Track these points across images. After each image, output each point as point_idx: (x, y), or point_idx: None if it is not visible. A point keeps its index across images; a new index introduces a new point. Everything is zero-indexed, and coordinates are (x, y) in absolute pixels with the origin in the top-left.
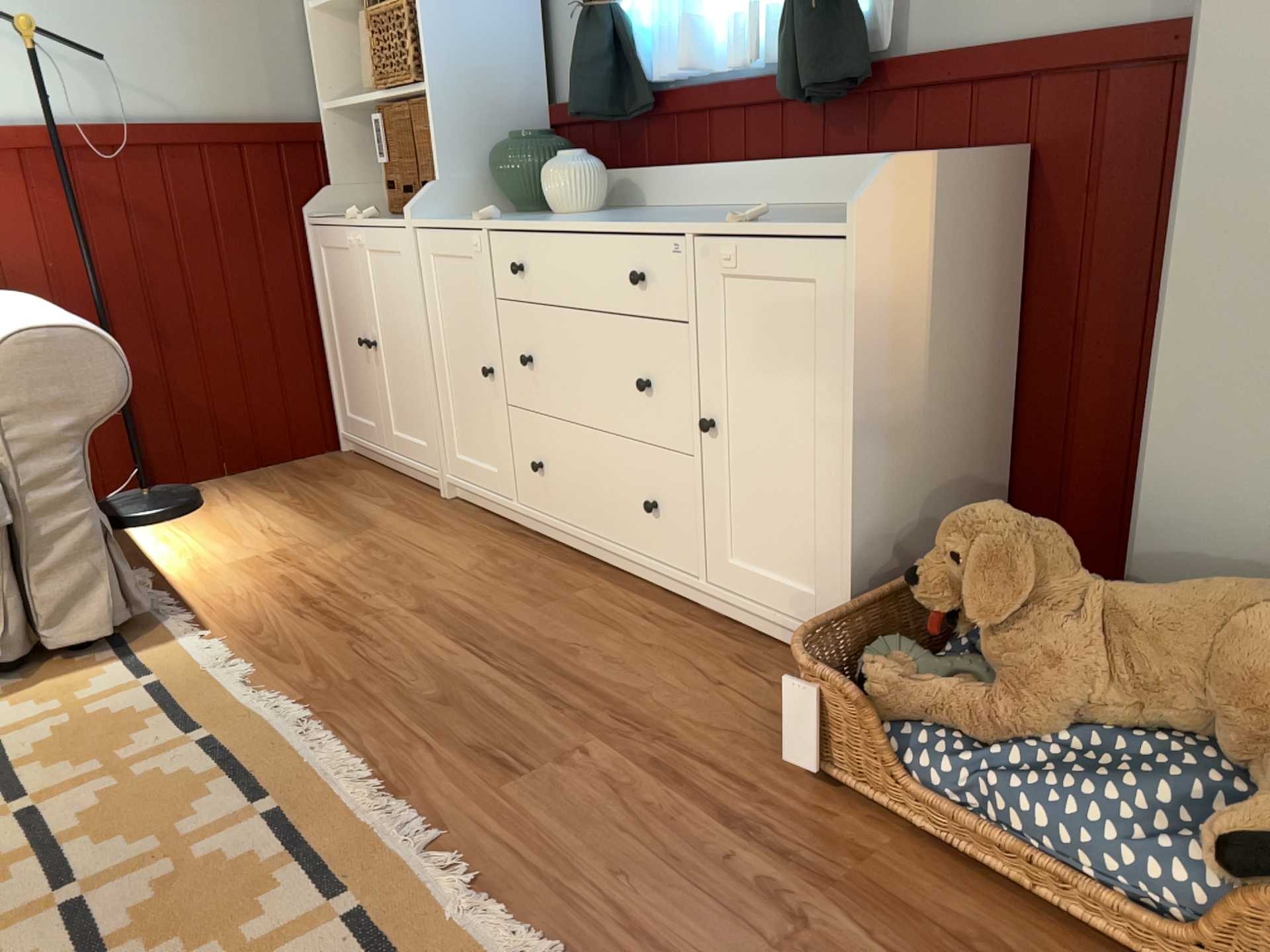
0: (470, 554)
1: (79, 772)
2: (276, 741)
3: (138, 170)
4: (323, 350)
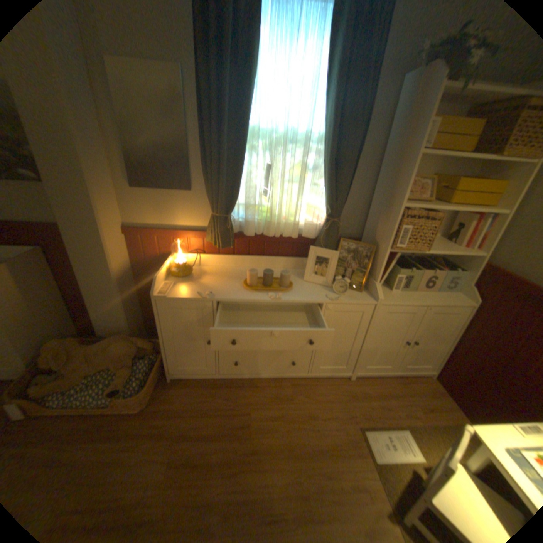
0: None
1: None
2: None
3: None
4: None
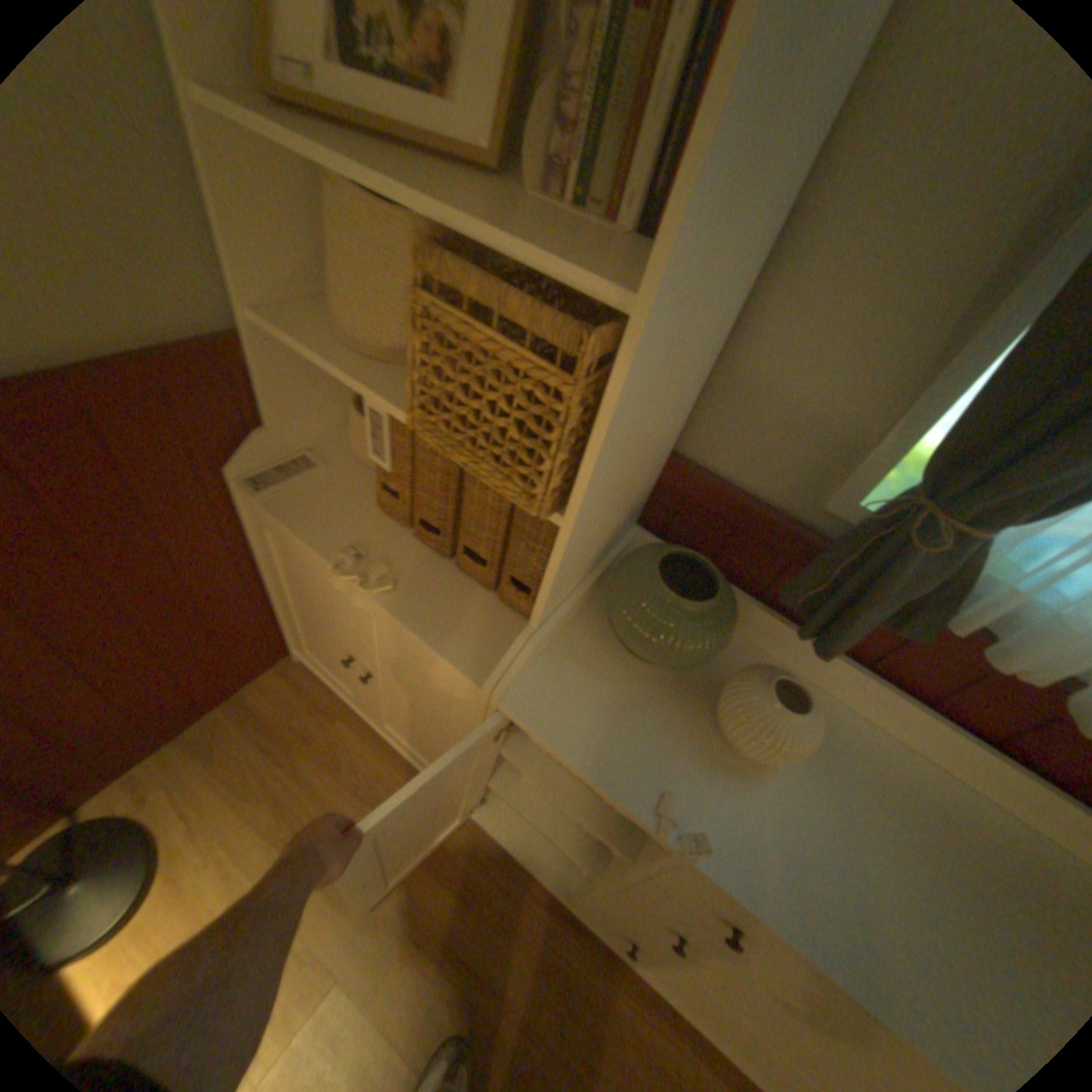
0: (545, 993)
1: None
2: None
3: None
4: (271, 595)
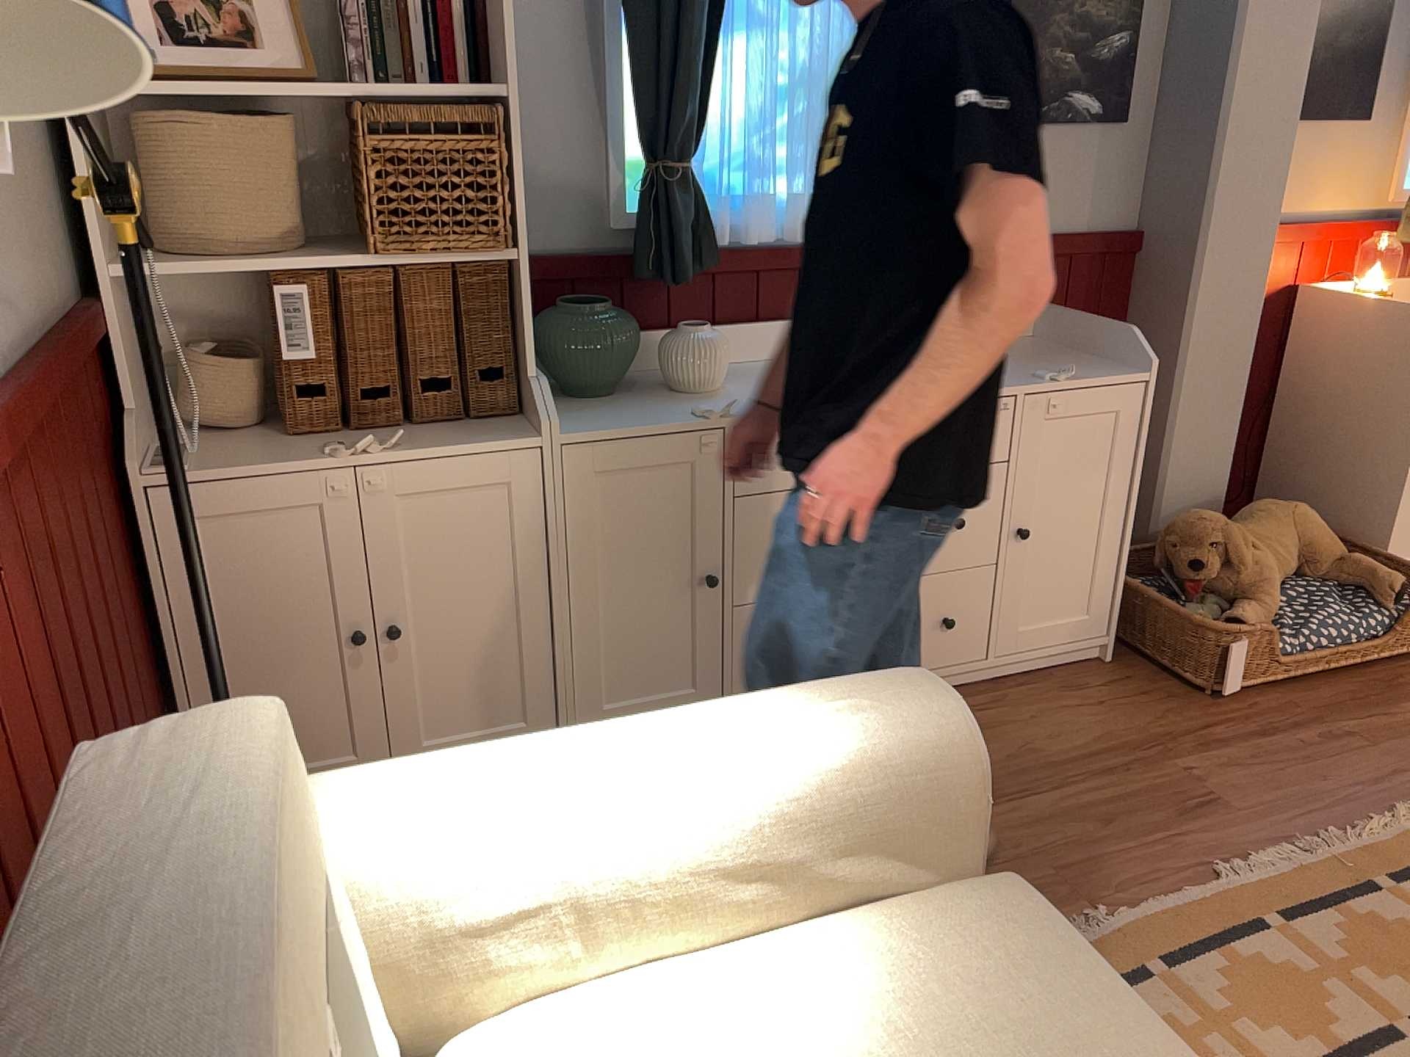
0: None
1: (1222, 1054)
2: (1171, 915)
3: (58, 461)
4: (170, 695)
